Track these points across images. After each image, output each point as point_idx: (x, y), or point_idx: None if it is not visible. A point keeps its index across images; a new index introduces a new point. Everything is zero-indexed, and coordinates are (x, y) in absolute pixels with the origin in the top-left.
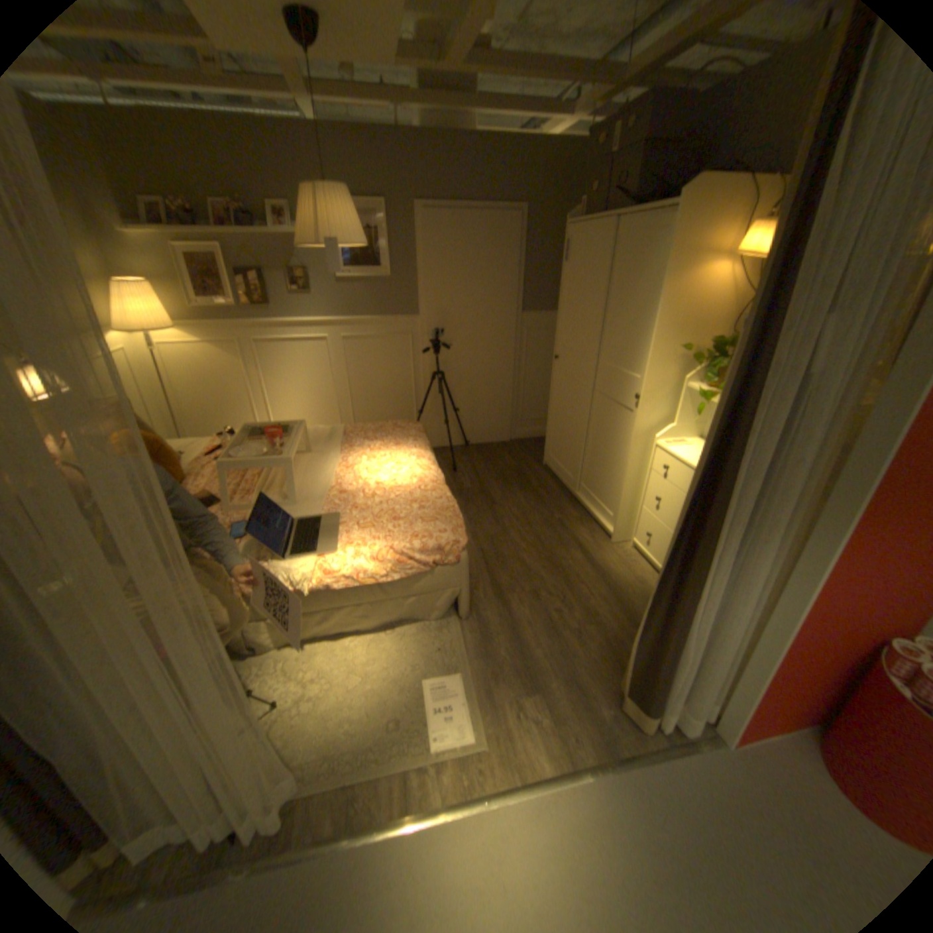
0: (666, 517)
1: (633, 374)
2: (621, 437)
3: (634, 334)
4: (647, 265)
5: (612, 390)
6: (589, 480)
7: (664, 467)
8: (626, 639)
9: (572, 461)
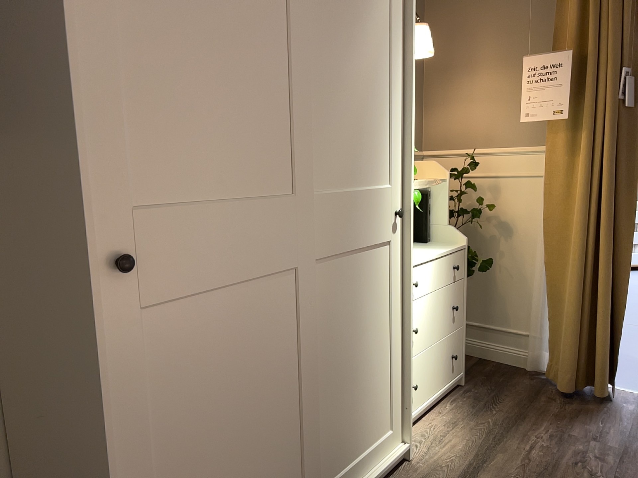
0: (419, 339)
1: (379, 188)
2: (379, 297)
3: (367, 127)
4: (367, 17)
5: (352, 234)
6: (335, 448)
7: (415, 284)
8: (542, 411)
9: (294, 472)
